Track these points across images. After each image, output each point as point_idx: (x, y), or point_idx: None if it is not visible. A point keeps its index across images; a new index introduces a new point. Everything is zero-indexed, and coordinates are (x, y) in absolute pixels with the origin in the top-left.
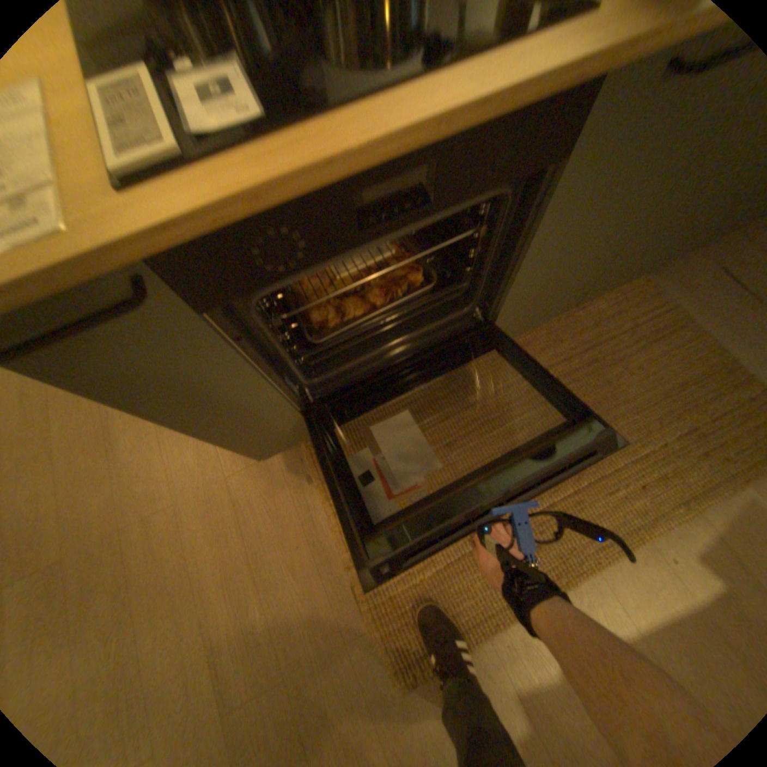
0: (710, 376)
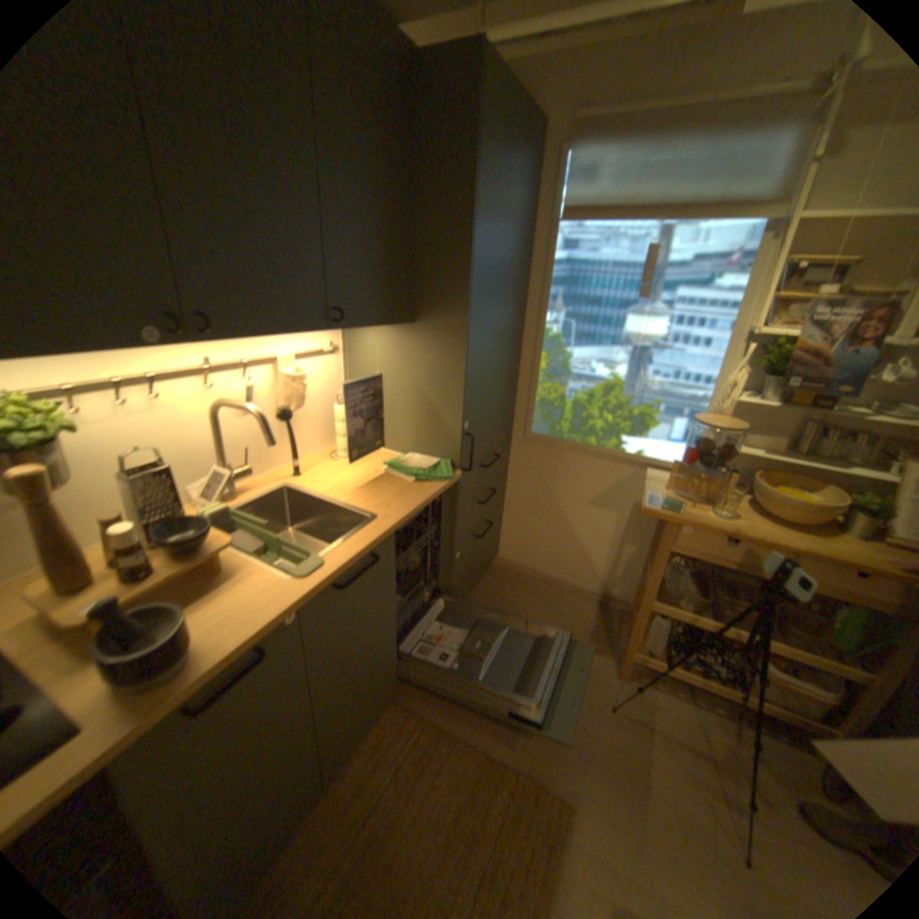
0: (475, 790)
